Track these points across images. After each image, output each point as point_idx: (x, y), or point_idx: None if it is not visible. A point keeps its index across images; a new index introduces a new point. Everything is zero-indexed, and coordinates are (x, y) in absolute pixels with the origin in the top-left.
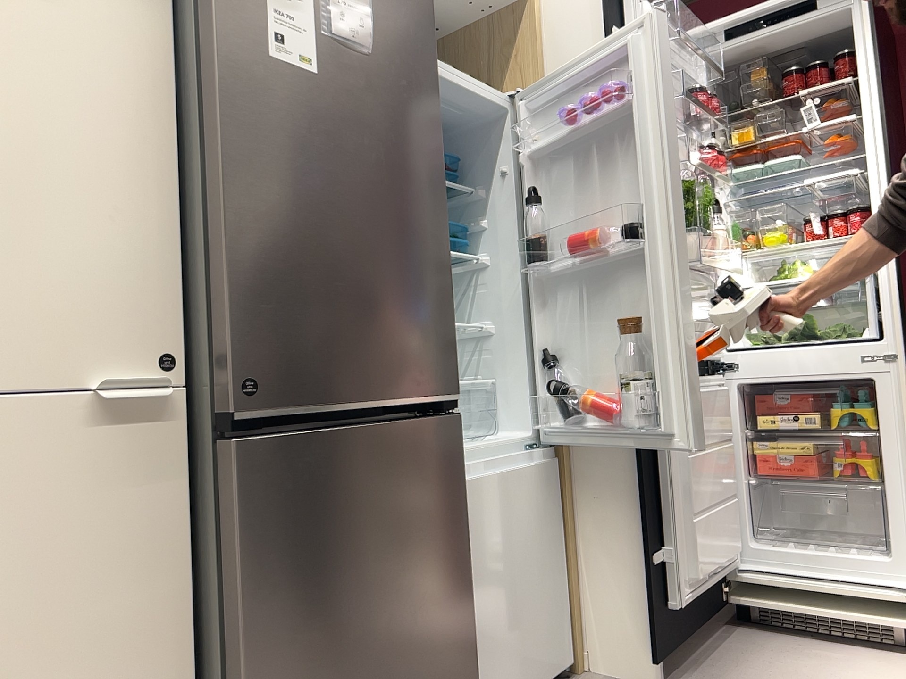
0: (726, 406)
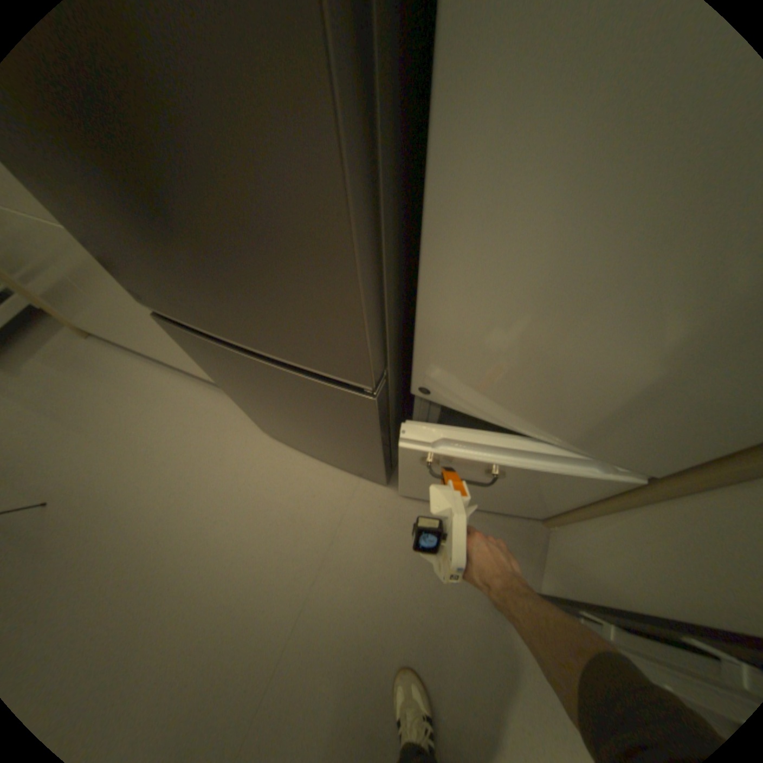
0: None
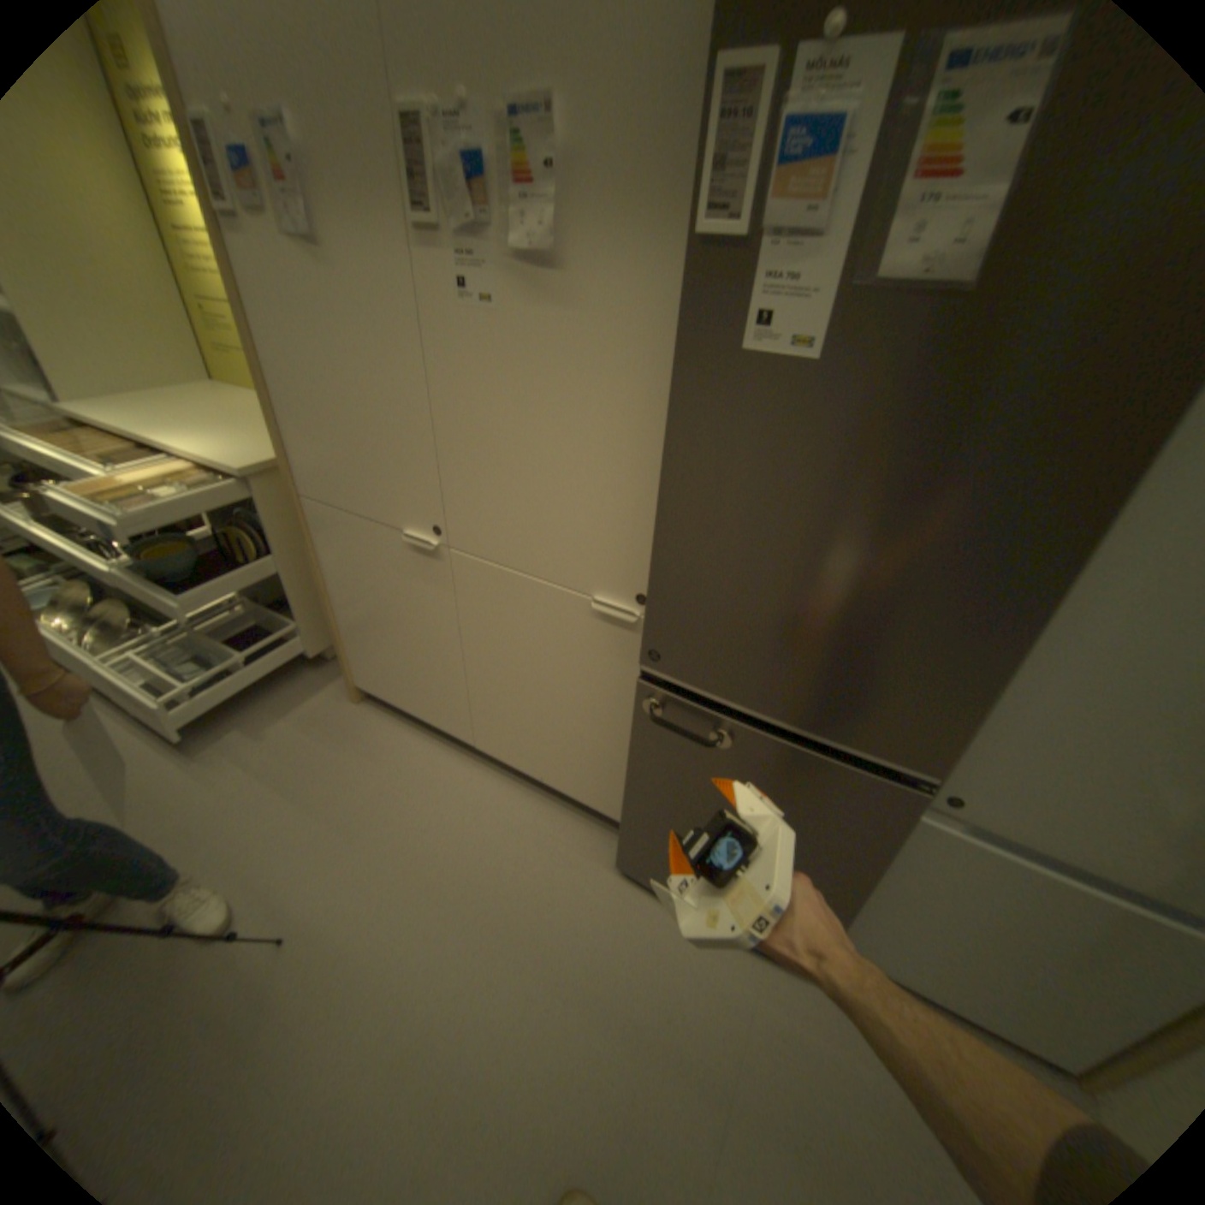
0: None
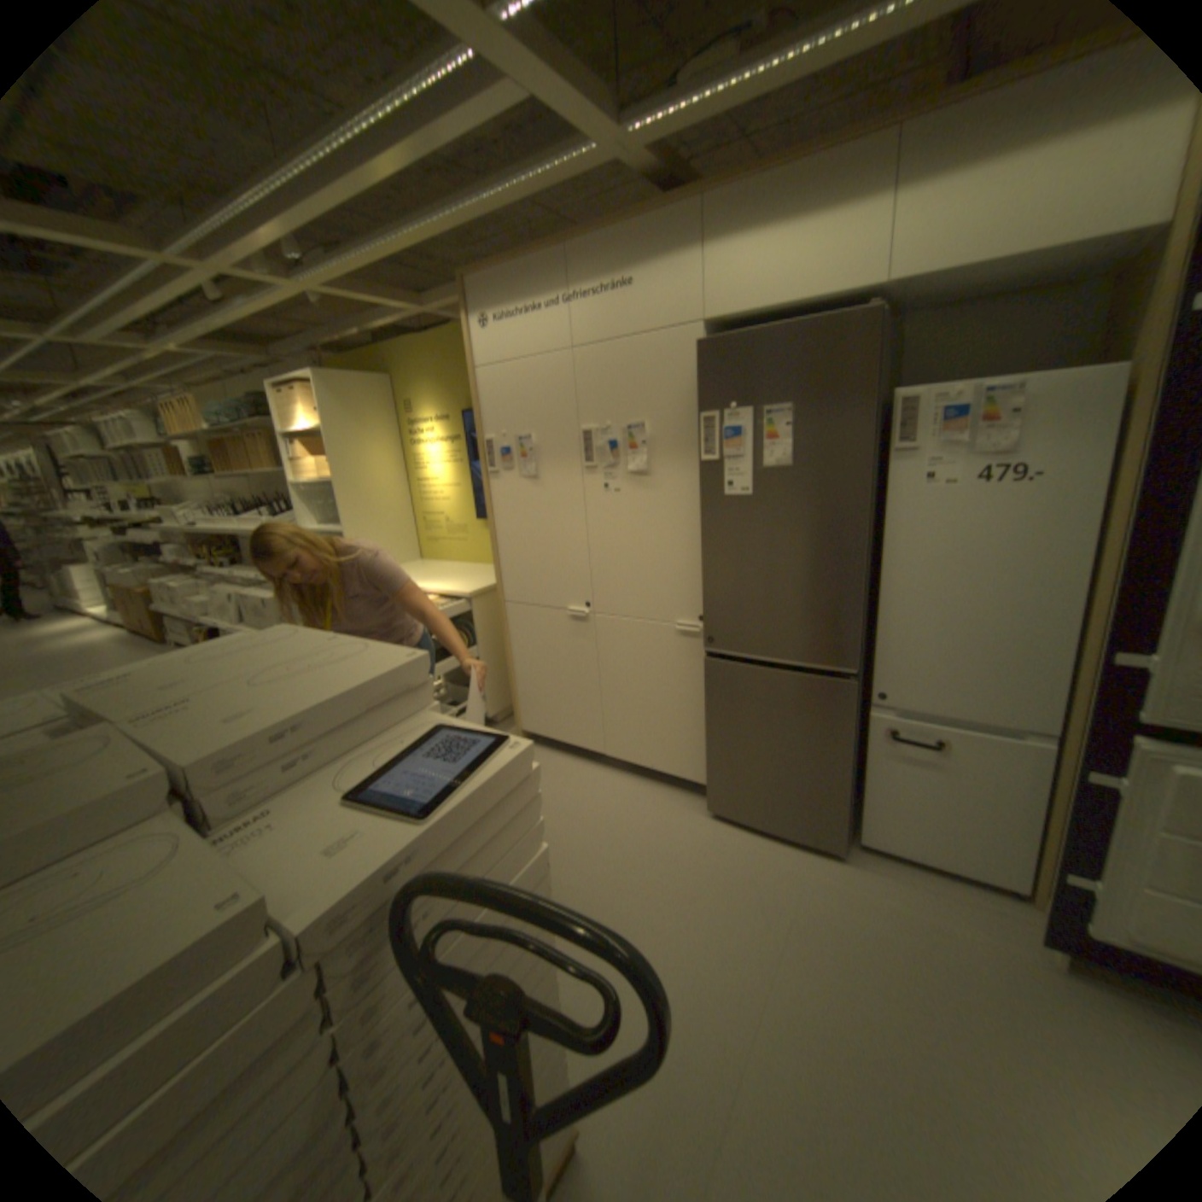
0: None
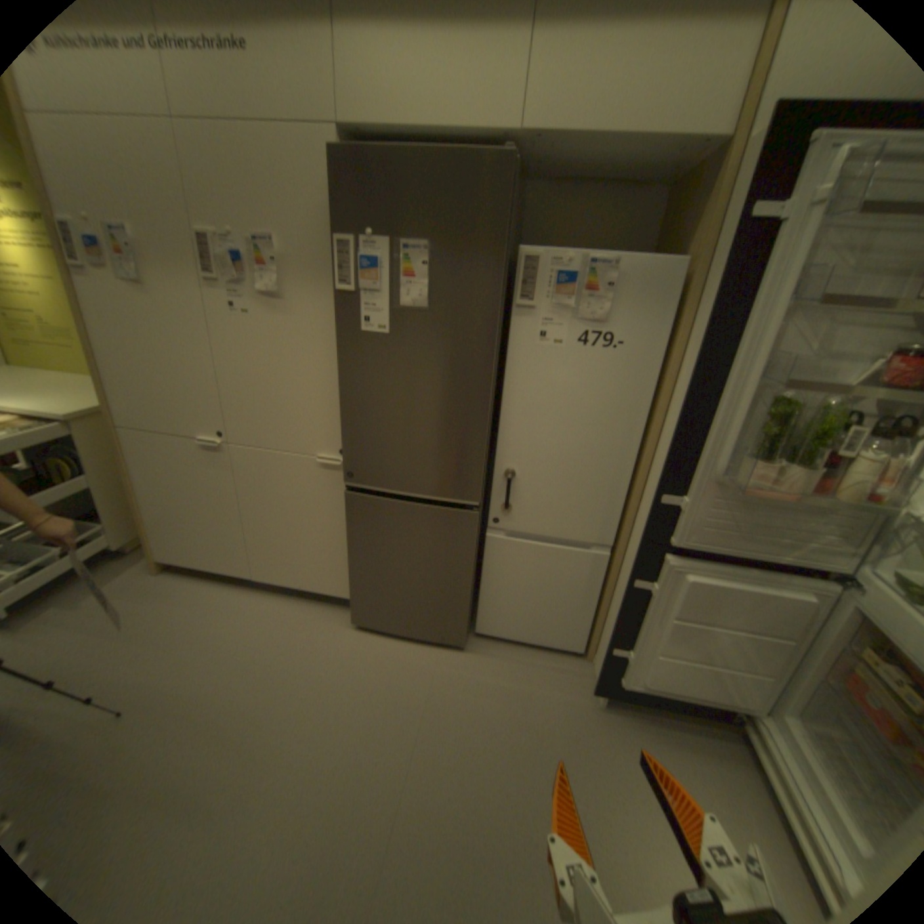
0: (795, 613)
